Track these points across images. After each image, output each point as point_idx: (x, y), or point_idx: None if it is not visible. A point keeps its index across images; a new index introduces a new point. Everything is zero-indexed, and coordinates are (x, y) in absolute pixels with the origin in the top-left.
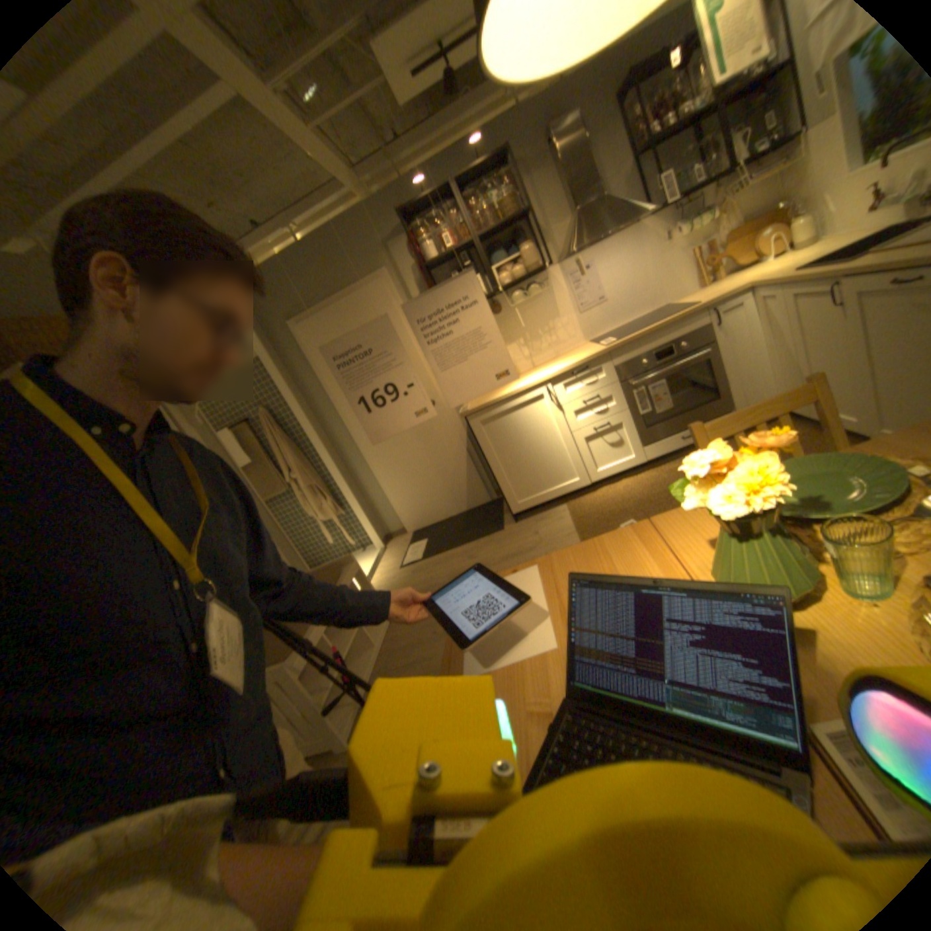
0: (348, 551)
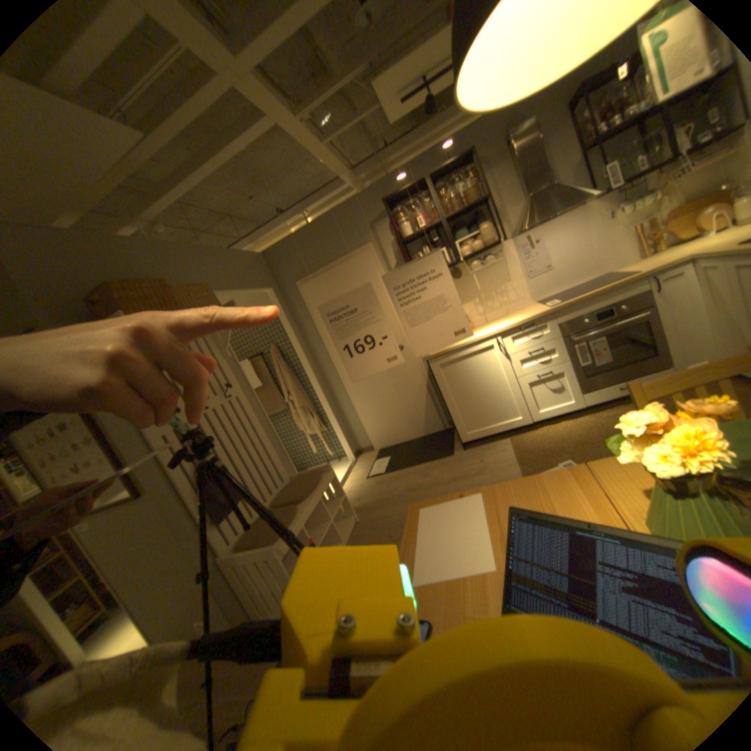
0: (327, 461)
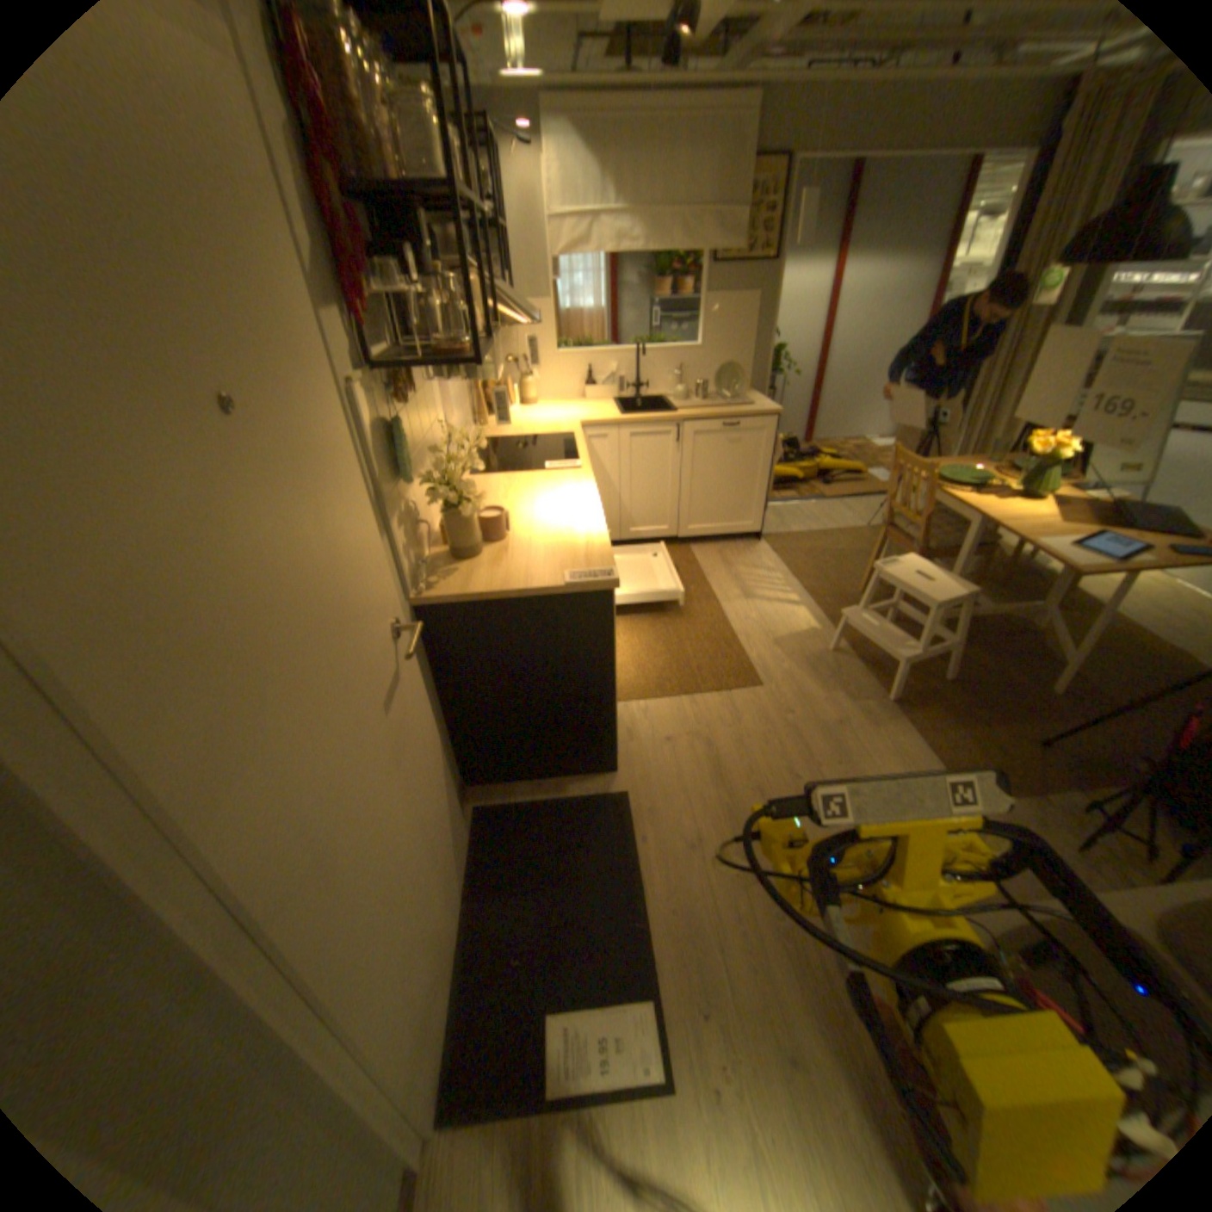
0: None
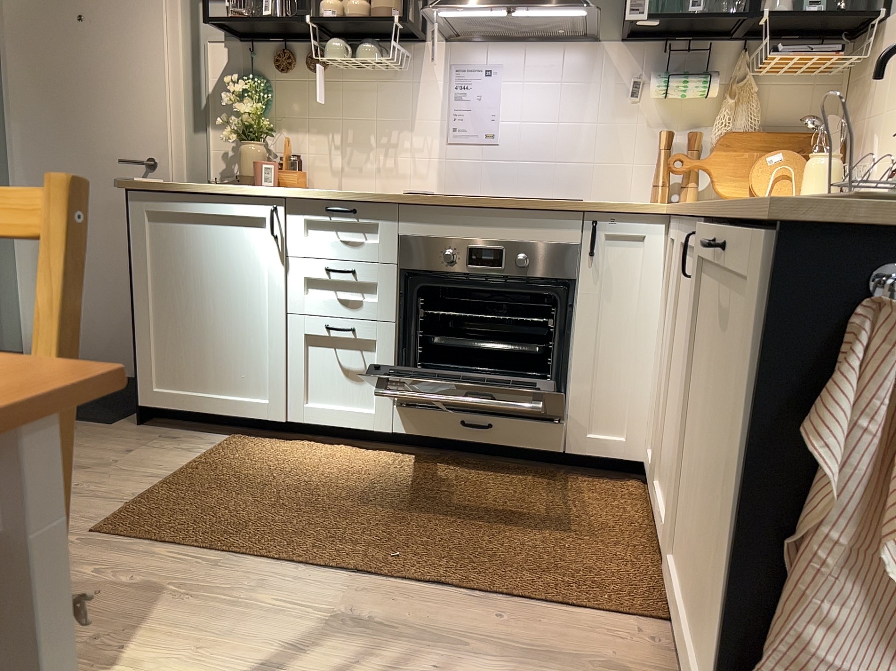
0: None
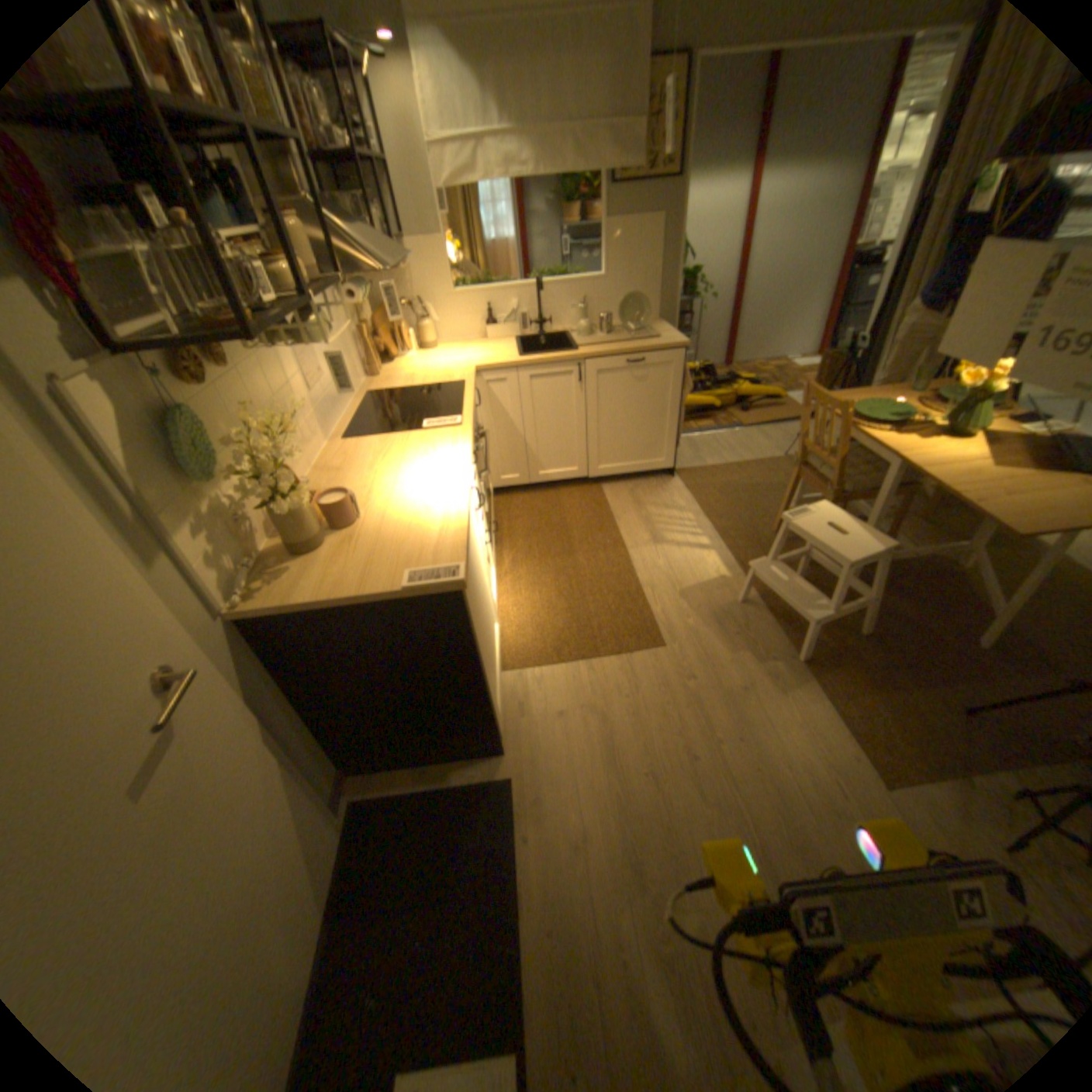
0: None
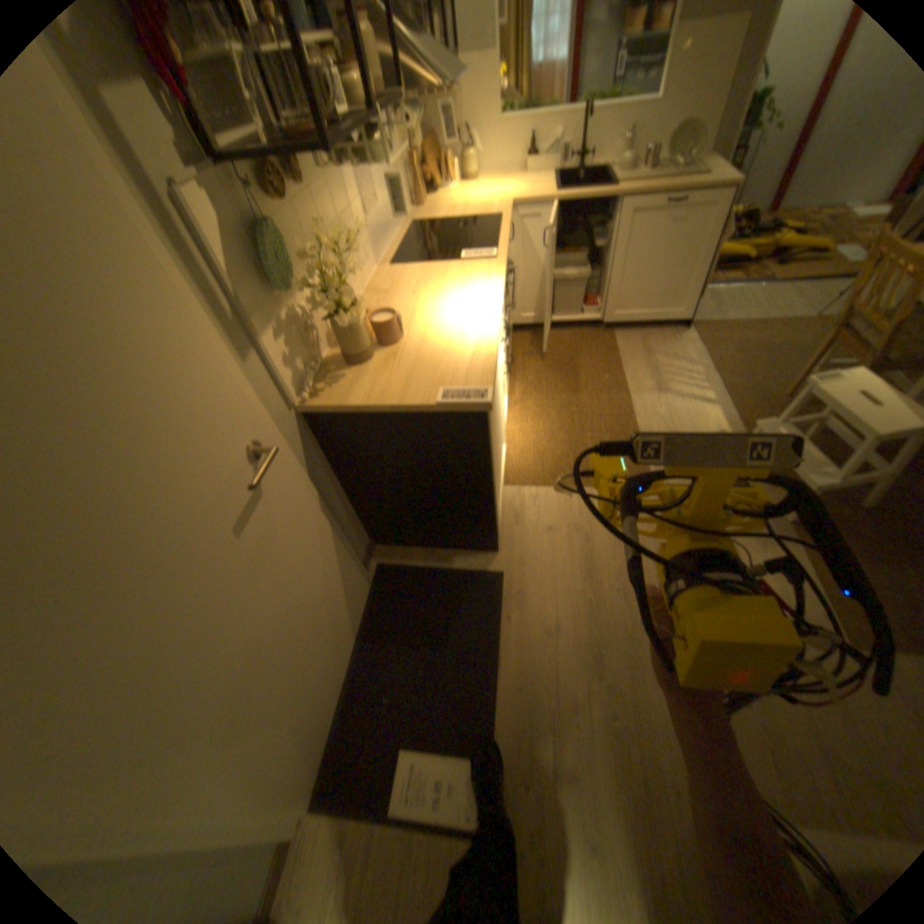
0: None
